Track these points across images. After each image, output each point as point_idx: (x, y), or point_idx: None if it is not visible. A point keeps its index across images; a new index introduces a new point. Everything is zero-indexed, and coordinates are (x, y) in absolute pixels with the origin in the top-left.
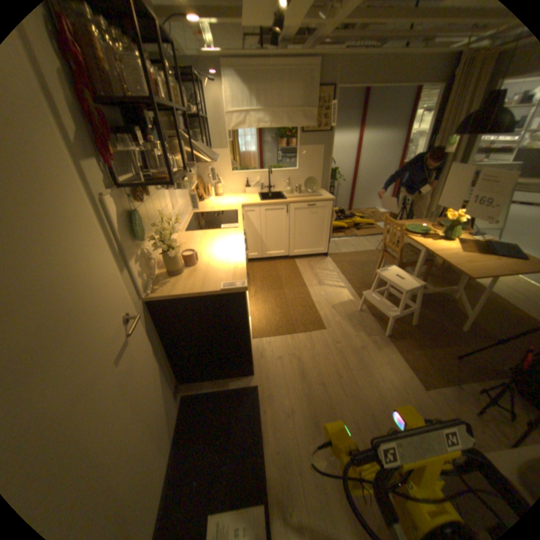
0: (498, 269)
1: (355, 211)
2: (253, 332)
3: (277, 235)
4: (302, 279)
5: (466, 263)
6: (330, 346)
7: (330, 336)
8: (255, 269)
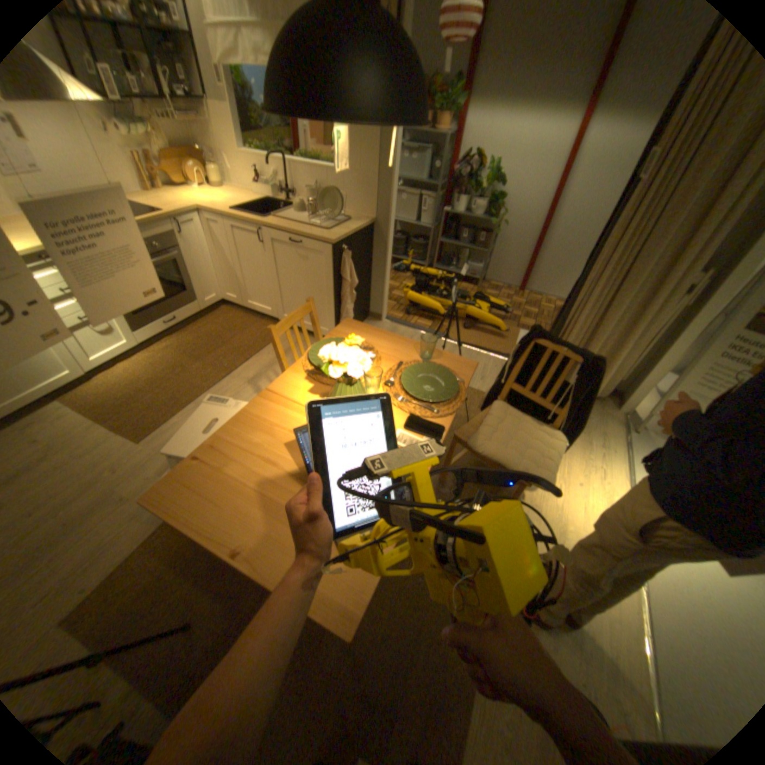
0: (222, 520)
1: (530, 294)
2: (74, 393)
3: (257, 276)
4: (244, 361)
5: (212, 465)
6: (98, 467)
7: (118, 456)
8: (221, 318)
